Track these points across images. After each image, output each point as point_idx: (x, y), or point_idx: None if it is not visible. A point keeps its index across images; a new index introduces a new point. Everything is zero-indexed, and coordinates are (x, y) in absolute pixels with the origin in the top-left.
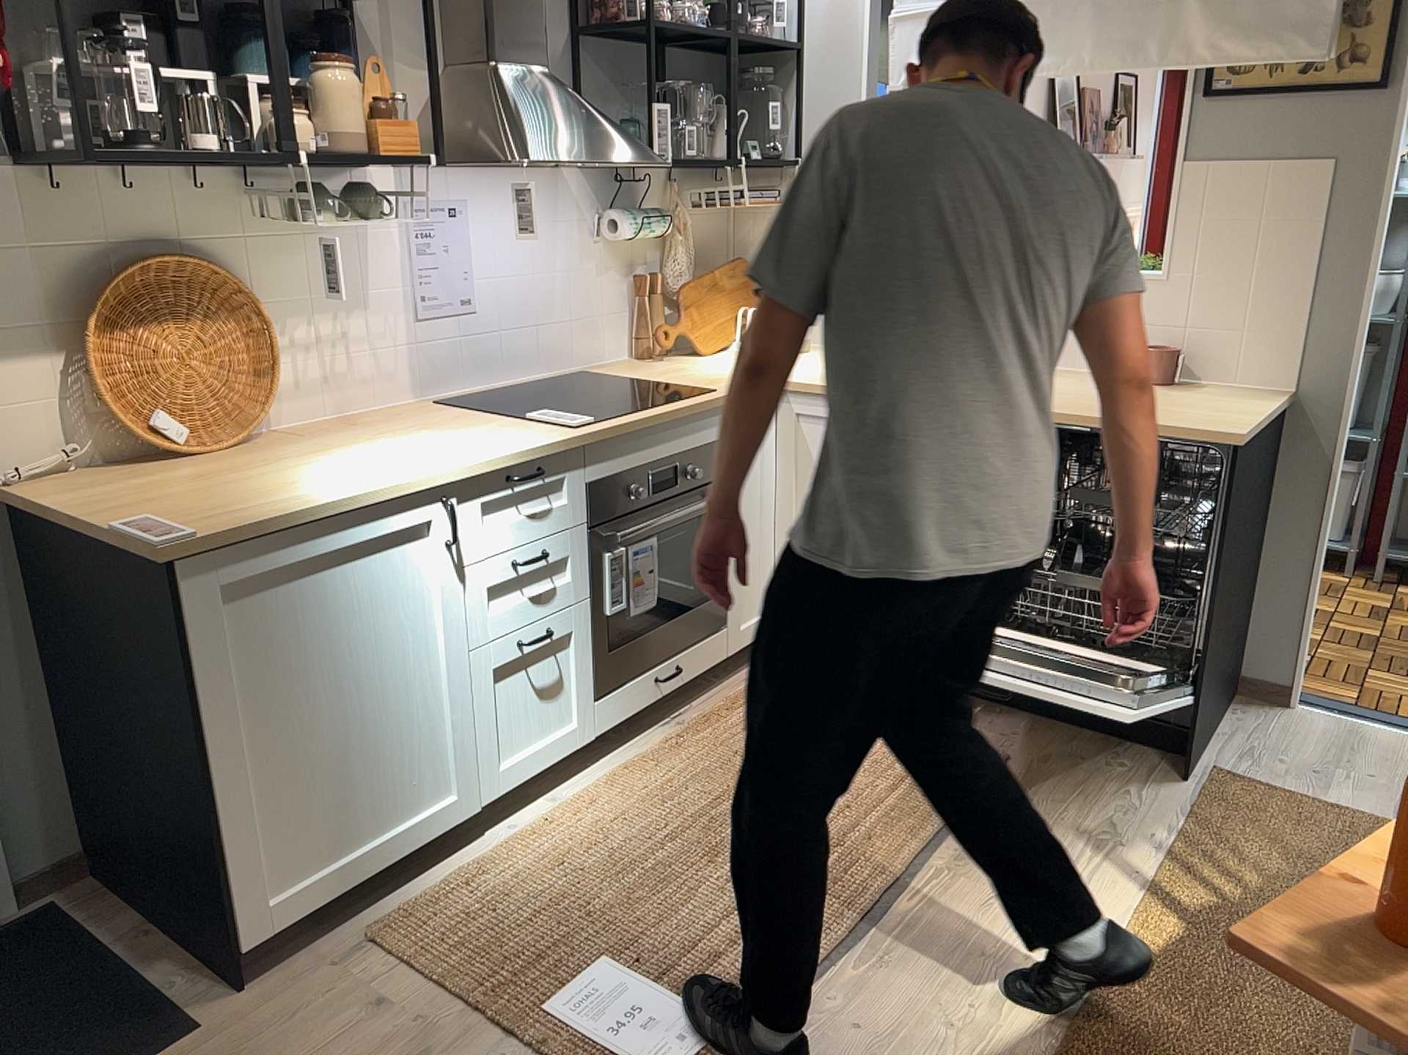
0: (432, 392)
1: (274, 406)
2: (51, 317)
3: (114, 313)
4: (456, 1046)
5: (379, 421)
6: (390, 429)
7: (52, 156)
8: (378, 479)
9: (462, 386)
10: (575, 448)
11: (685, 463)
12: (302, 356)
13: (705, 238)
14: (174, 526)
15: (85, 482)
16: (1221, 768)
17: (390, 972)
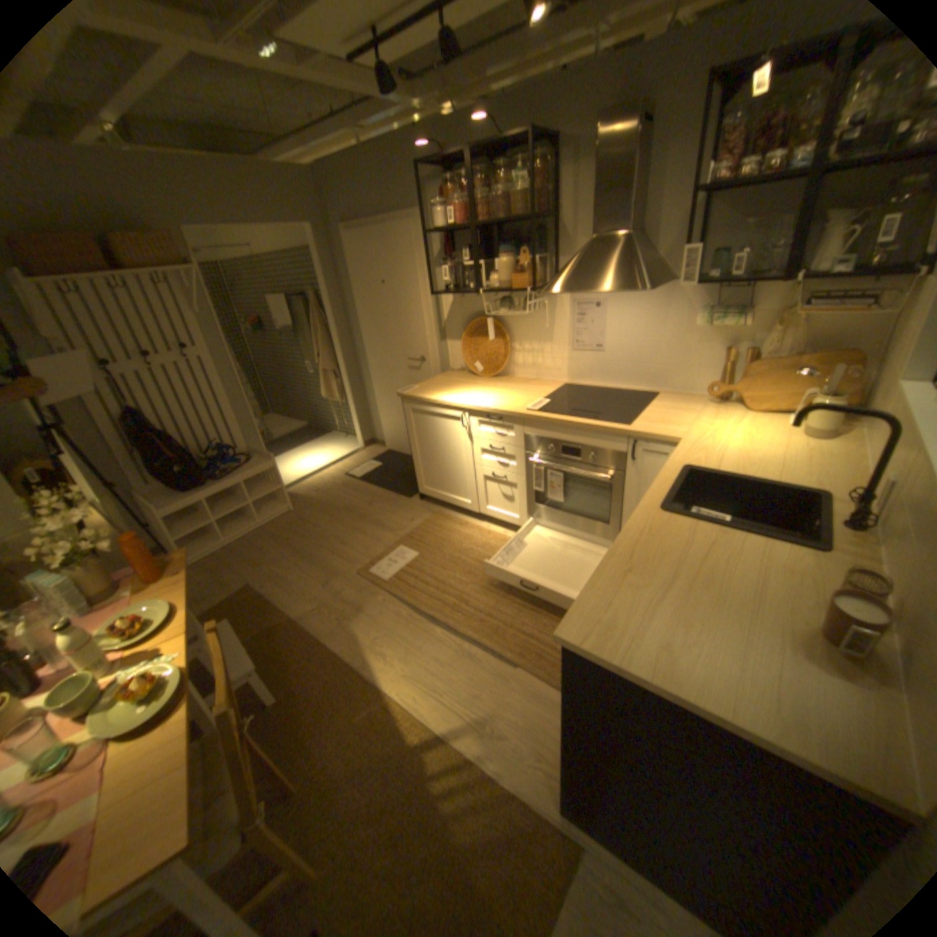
0: (576, 380)
1: (515, 368)
2: (463, 330)
3: (473, 331)
4: (395, 534)
5: (532, 384)
6: (521, 387)
7: (461, 288)
8: (452, 399)
9: (591, 381)
10: (517, 417)
11: (592, 452)
12: (525, 354)
13: (842, 329)
14: (408, 390)
15: (455, 375)
16: (578, 850)
17: (423, 519)
